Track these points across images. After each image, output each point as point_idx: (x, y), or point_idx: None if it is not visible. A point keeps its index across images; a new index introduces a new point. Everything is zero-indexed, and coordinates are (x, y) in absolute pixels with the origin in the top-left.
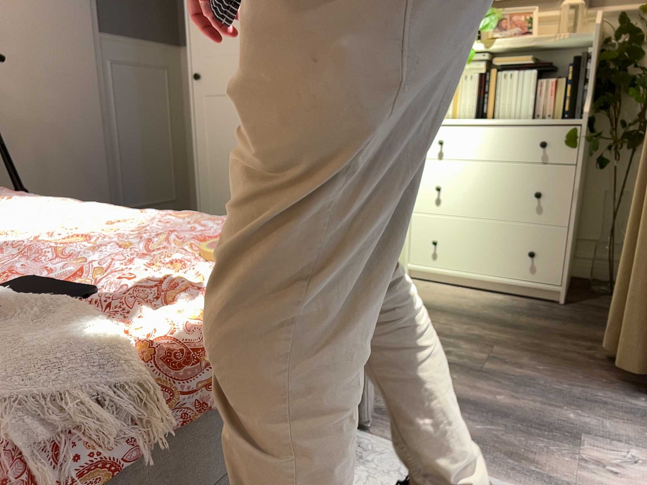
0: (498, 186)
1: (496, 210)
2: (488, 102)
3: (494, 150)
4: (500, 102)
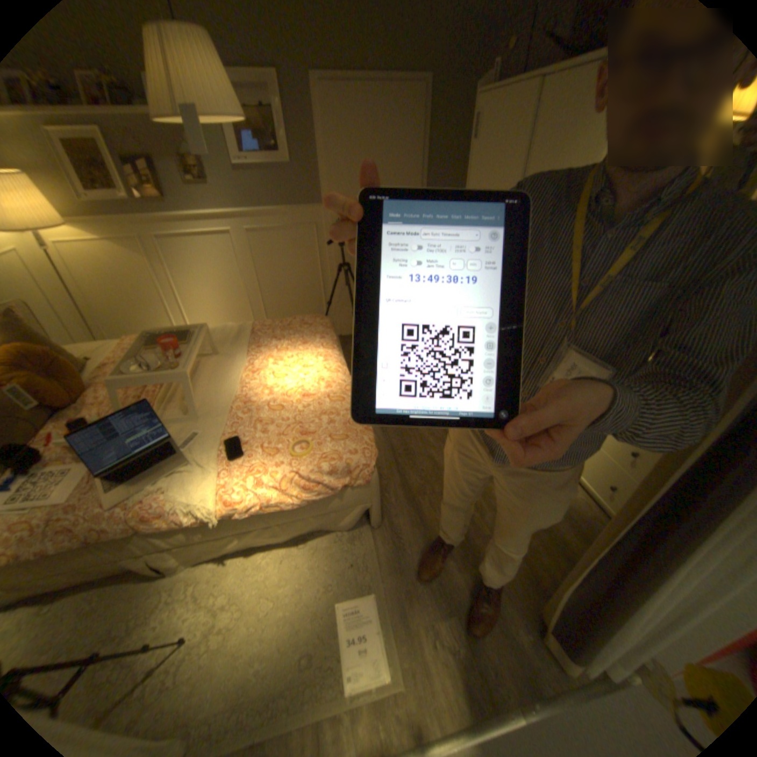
0: None
1: None
2: None
3: None
4: None
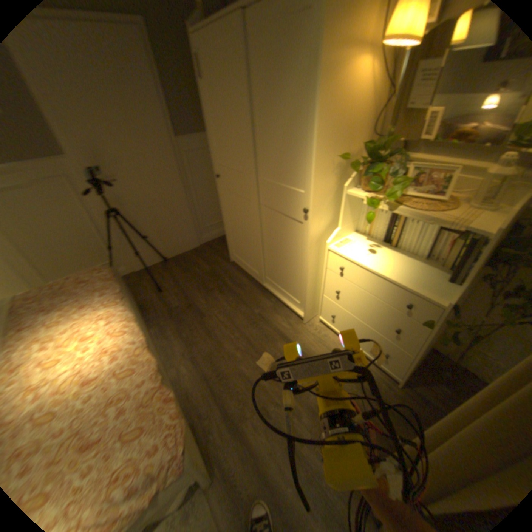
0: (373, 310)
1: (370, 321)
2: (394, 234)
3: (375, 289)
4: (404, 236)
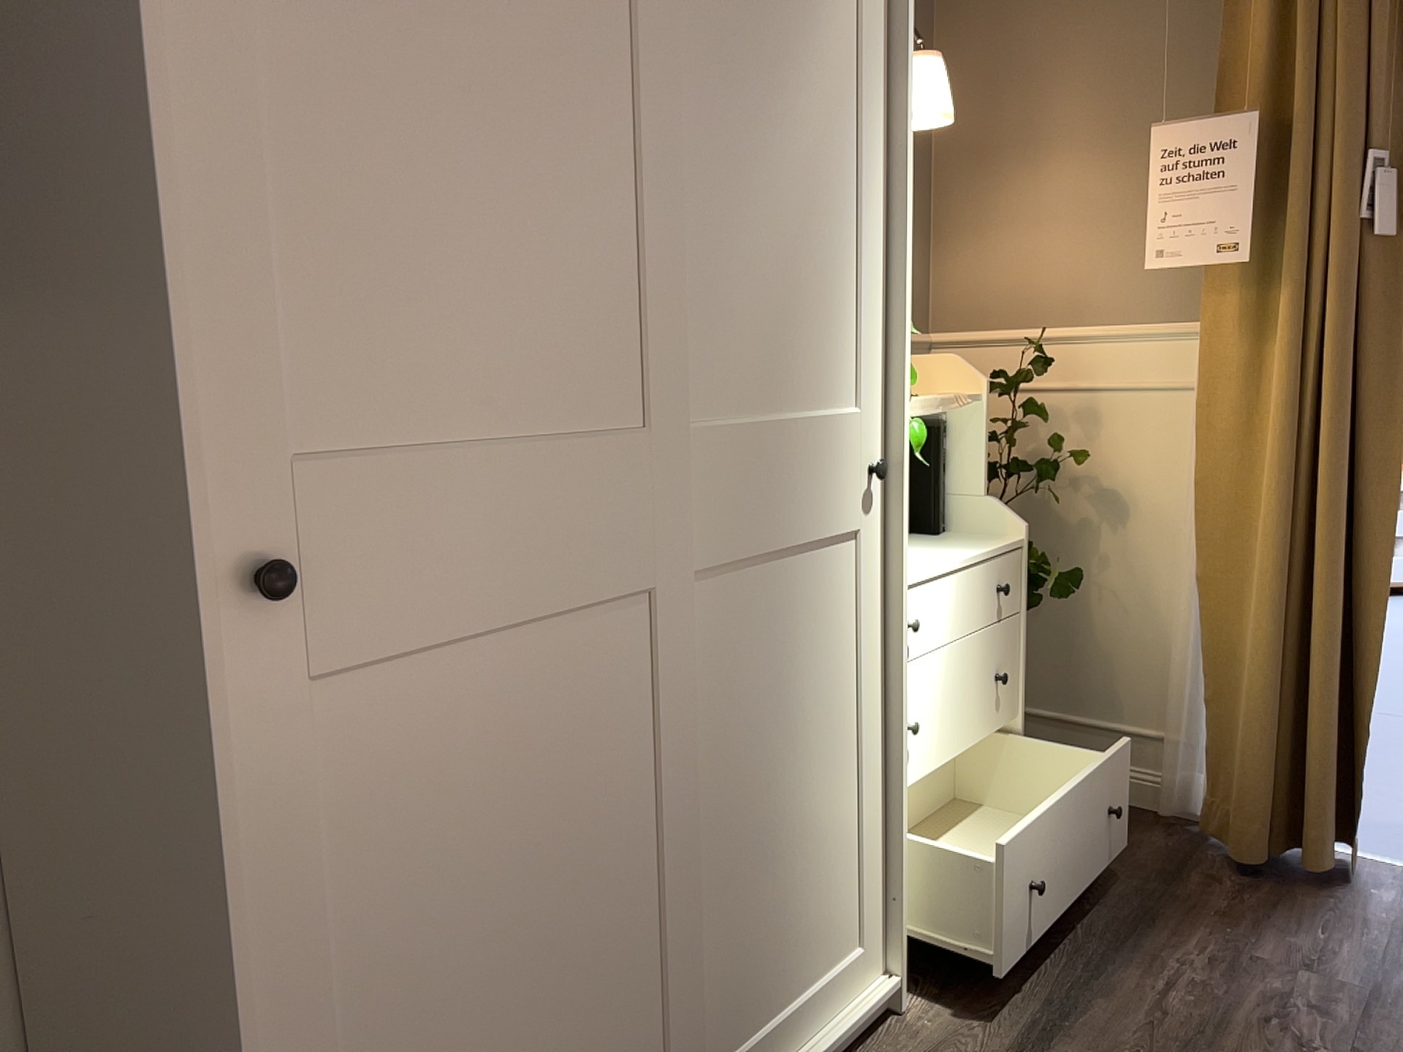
0: (967, 684)
1: (966, 730)
2: None
3: (962, 617)
4: None
